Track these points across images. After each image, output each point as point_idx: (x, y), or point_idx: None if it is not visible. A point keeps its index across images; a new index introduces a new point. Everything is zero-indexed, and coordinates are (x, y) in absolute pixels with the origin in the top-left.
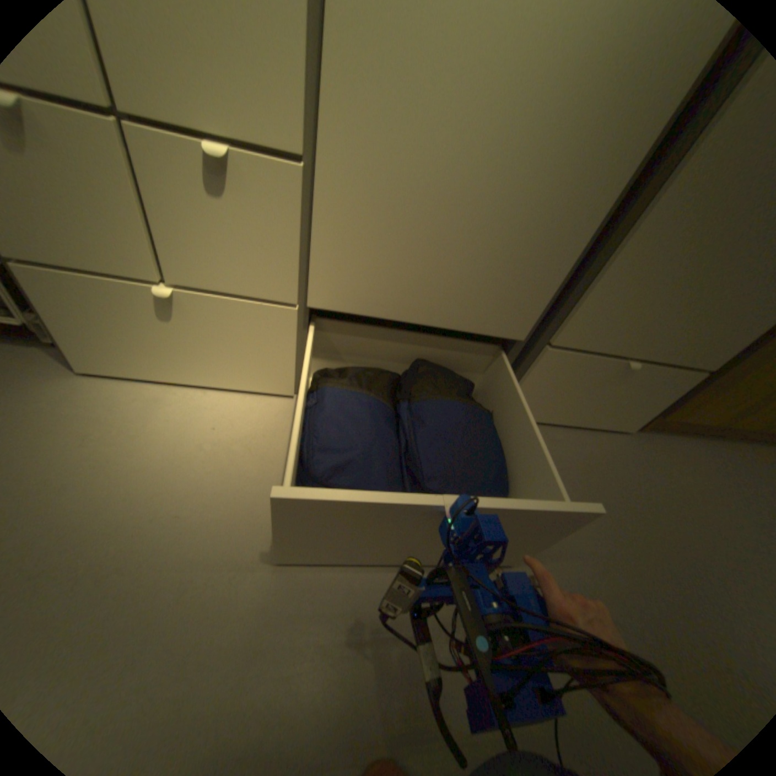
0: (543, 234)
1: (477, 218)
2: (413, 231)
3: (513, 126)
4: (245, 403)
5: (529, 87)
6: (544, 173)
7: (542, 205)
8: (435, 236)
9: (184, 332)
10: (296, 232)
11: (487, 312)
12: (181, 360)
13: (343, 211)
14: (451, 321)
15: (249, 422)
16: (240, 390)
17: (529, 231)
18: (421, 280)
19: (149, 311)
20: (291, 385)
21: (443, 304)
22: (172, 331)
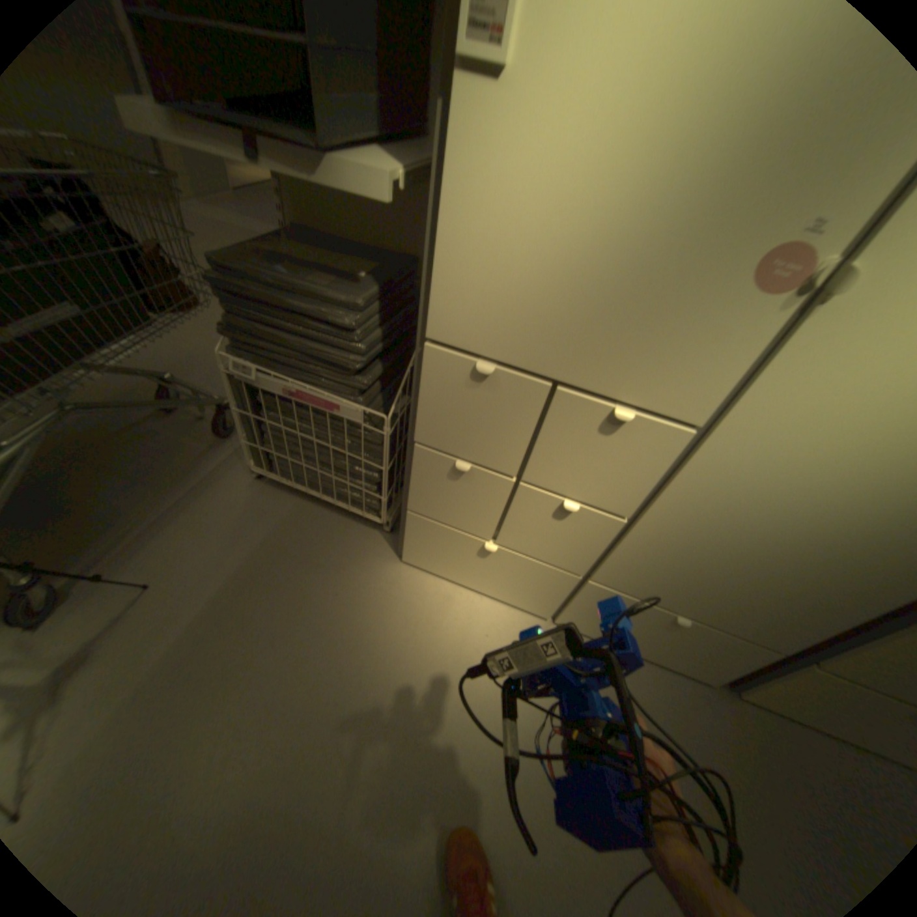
0: (826, 601)
1: (761, 577)
2: (700, 569)
3: (810, 544)
4: (509, 617)
5: (829, 531)
6: (835, 571)
7: (829, 586)
8: (719, 576)
9: (489, 566)
10: (603, 545)
11: (754, 628)
12: (475, 577)
13: (645, 546)
14: (715, 623)
15: (512, 638)
16: (507, 604)
17: (812, 595)
18: (696, 593)
19: (473, 550)
20: (549, 613)
21: (711, 611)
22: (481, 562)
